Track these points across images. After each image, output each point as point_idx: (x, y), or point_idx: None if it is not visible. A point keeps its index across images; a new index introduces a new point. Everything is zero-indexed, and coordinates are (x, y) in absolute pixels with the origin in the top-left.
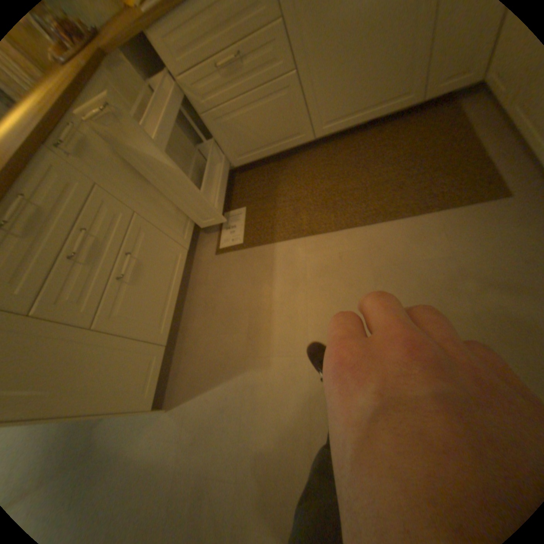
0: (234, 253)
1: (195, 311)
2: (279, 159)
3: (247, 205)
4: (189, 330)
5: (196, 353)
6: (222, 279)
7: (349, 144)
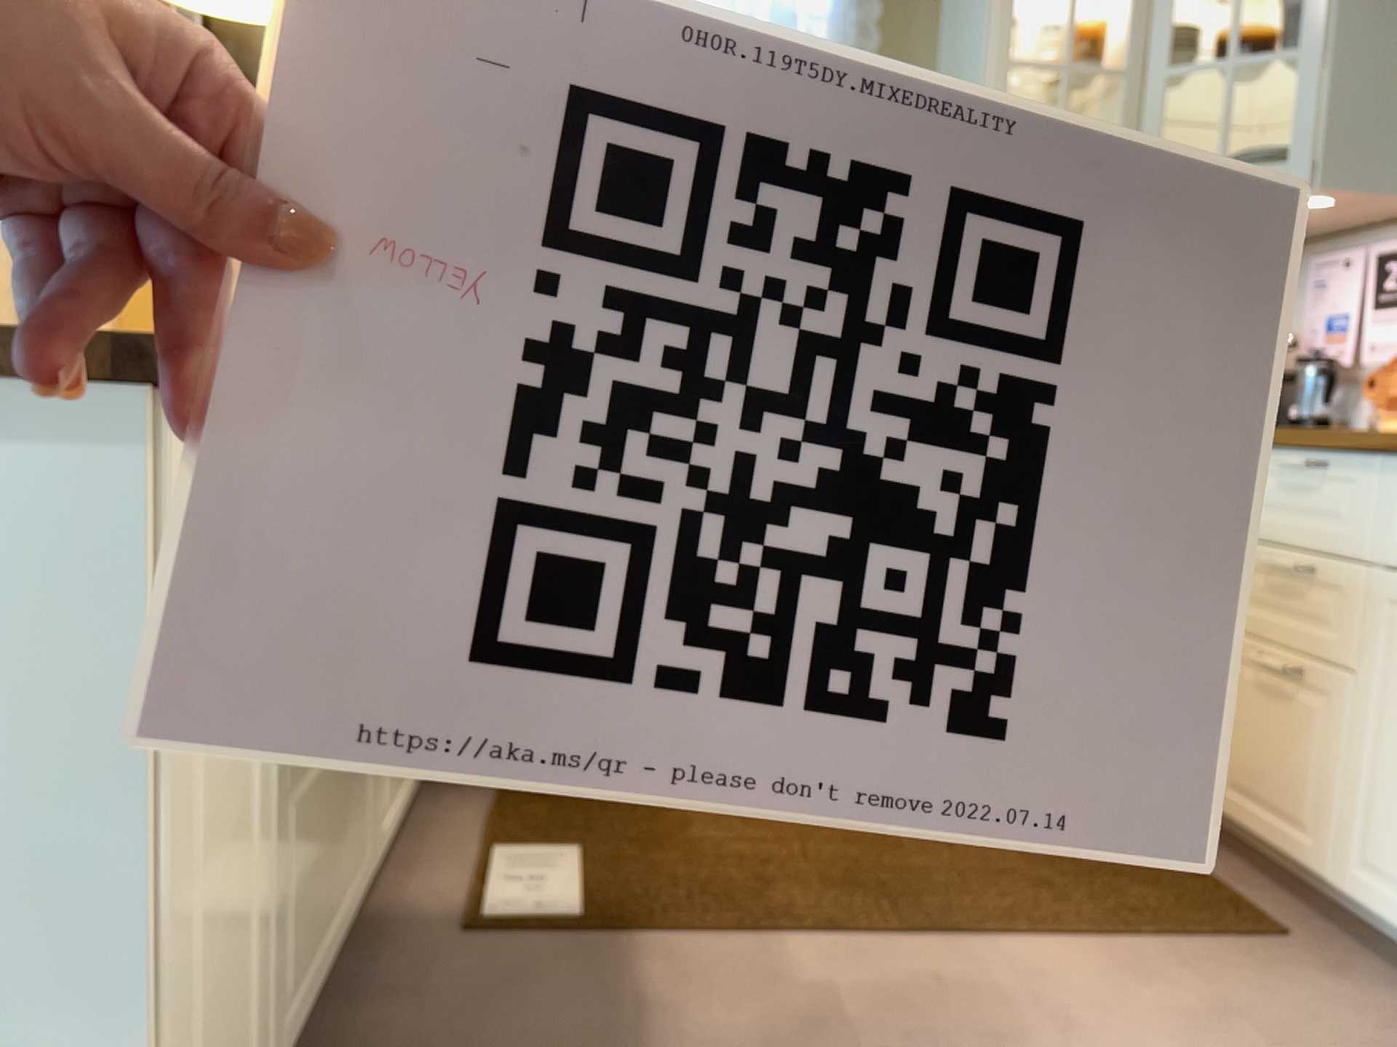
0: (536, 939)
1: None
2: None
3: (580, 846)
4: None
5: None
6: (488, 997)
7: None
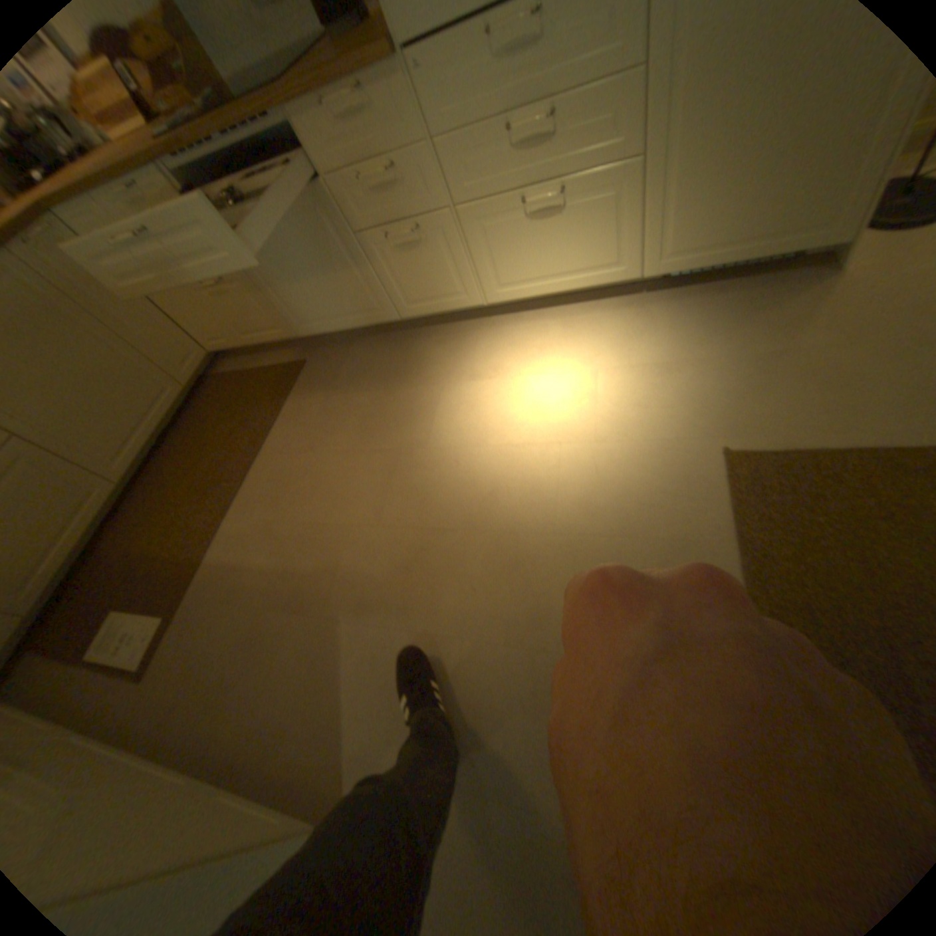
0: (164, 643)
1: (204, 741)
2: (92, 552)
3: (110, 611)
4: (227, 761)
5: (275, 737)
6: (188, 670)
7: (163, 461)
